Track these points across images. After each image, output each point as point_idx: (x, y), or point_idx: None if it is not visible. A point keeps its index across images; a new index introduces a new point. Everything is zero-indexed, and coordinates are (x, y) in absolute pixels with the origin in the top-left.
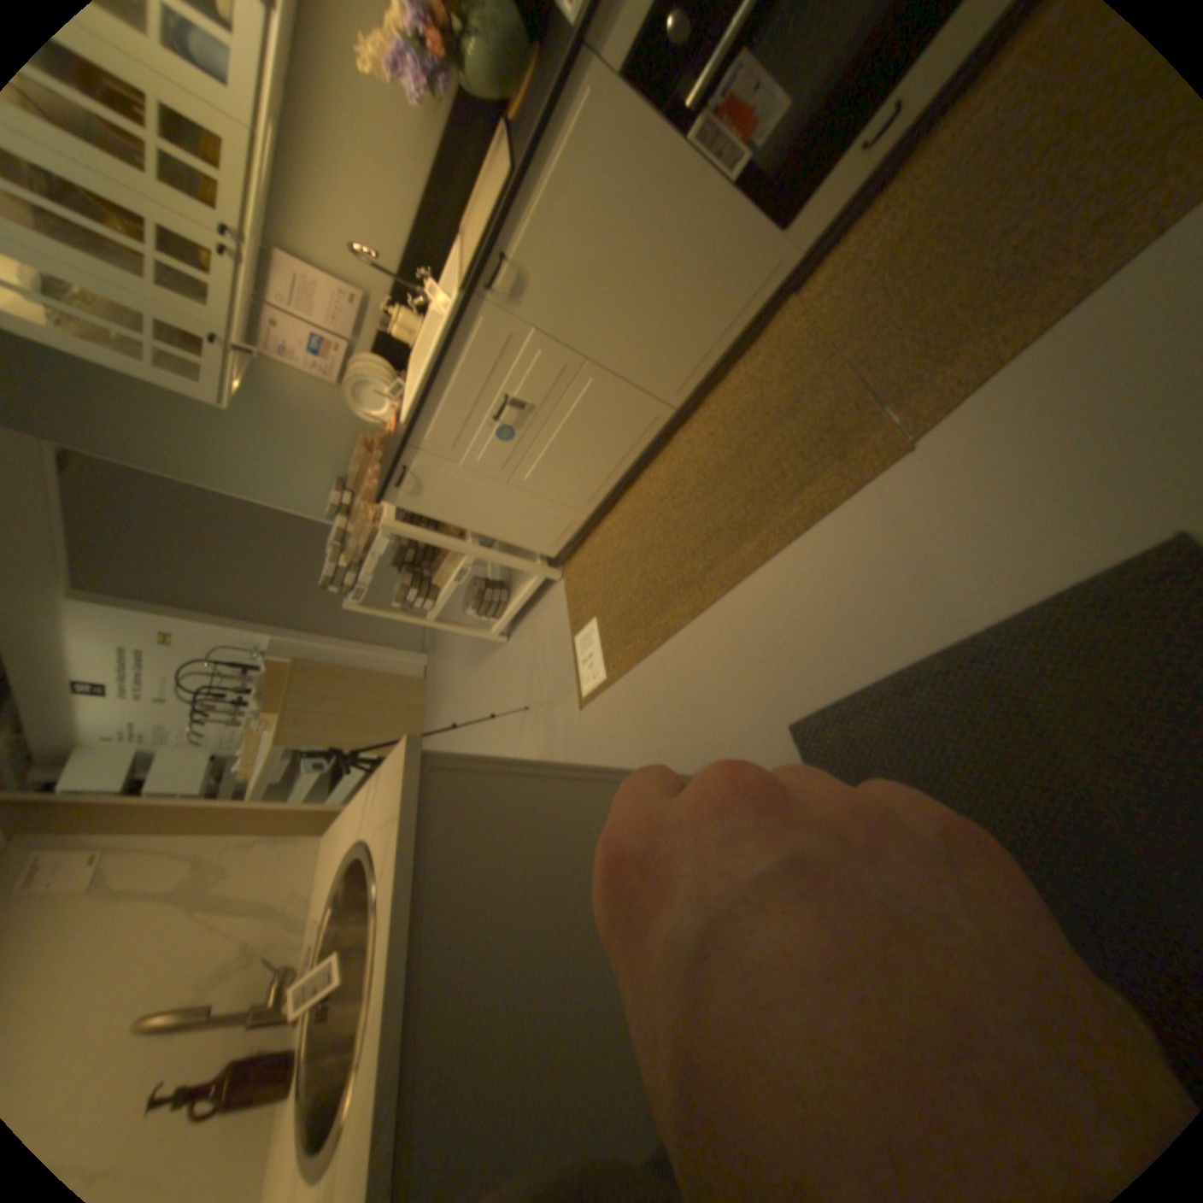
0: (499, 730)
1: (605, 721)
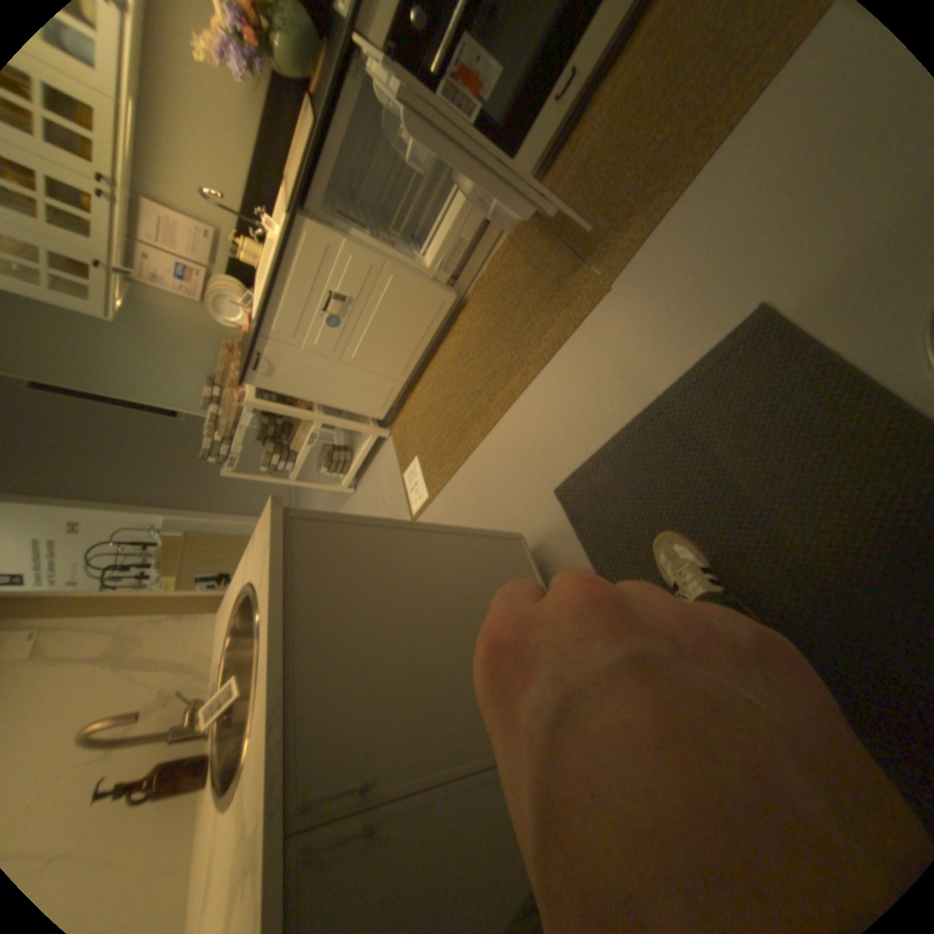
0: None
1: None
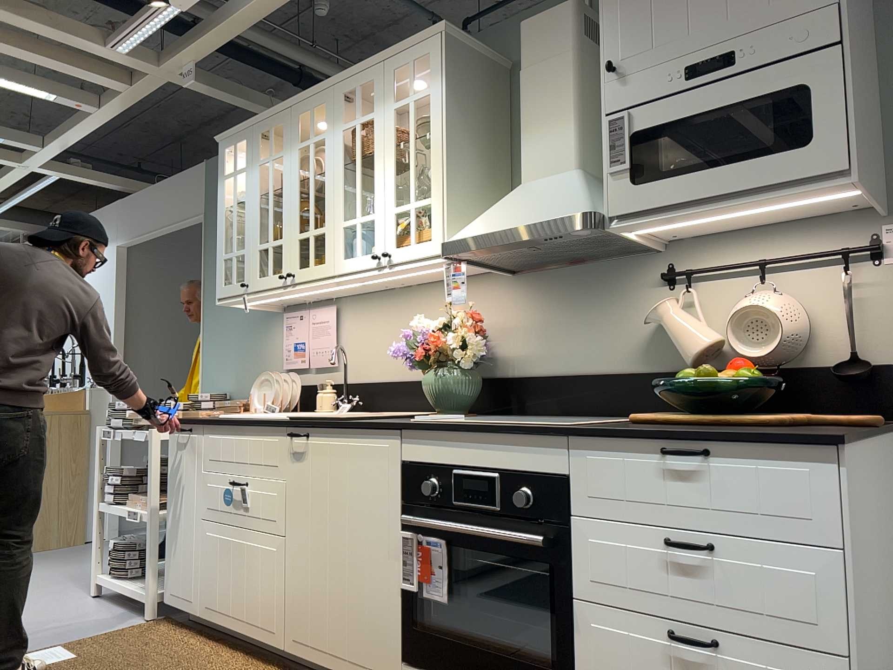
0: None
1: None
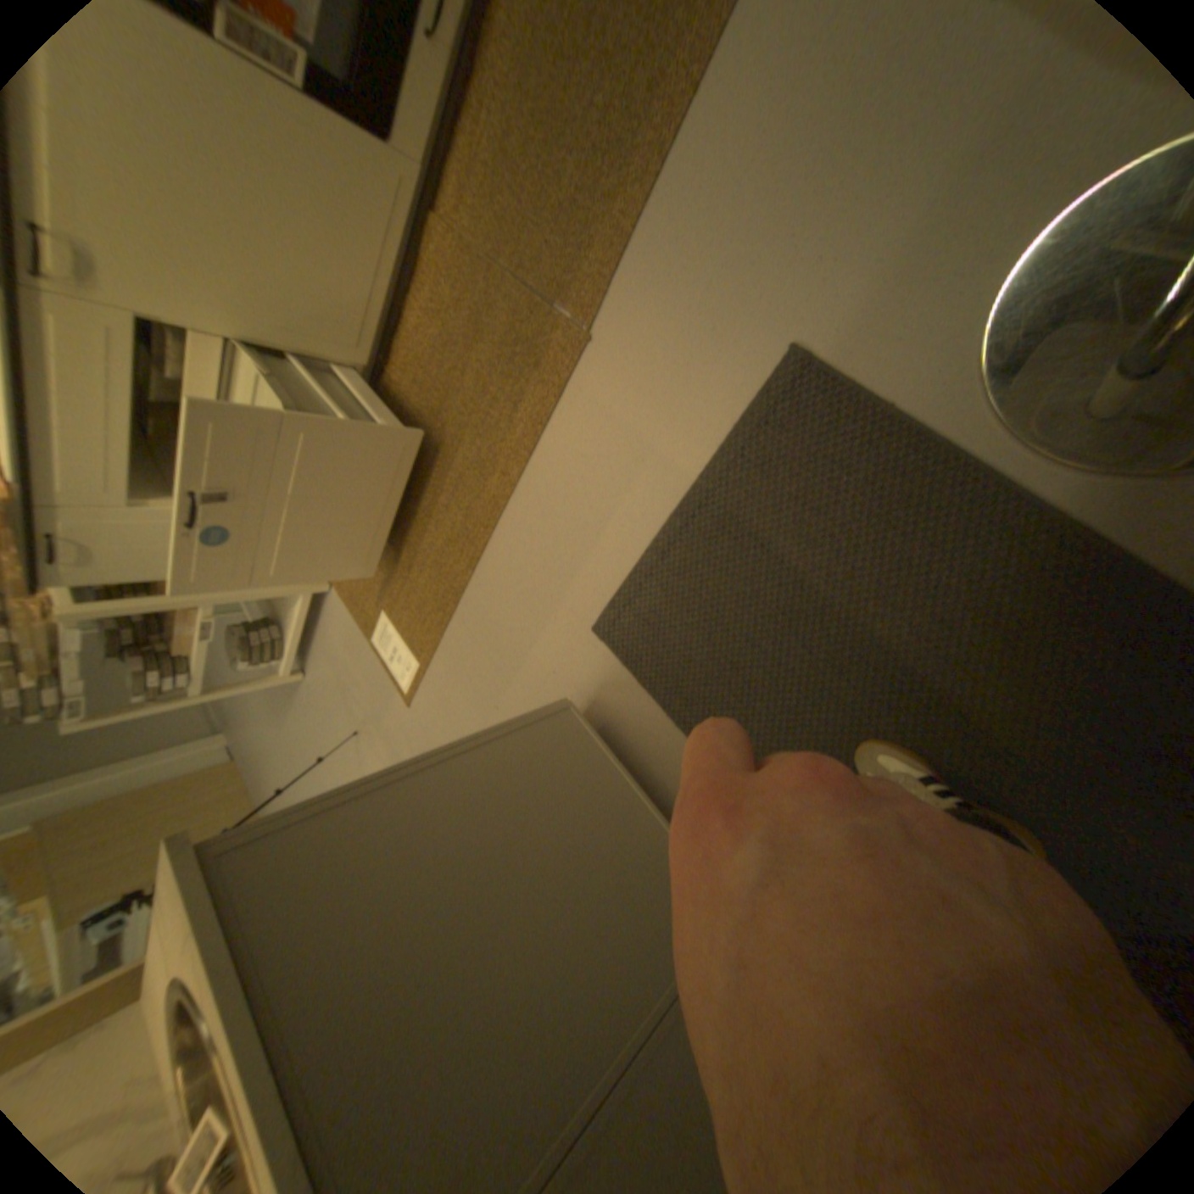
0: (339, 769)
1: (437, 706)
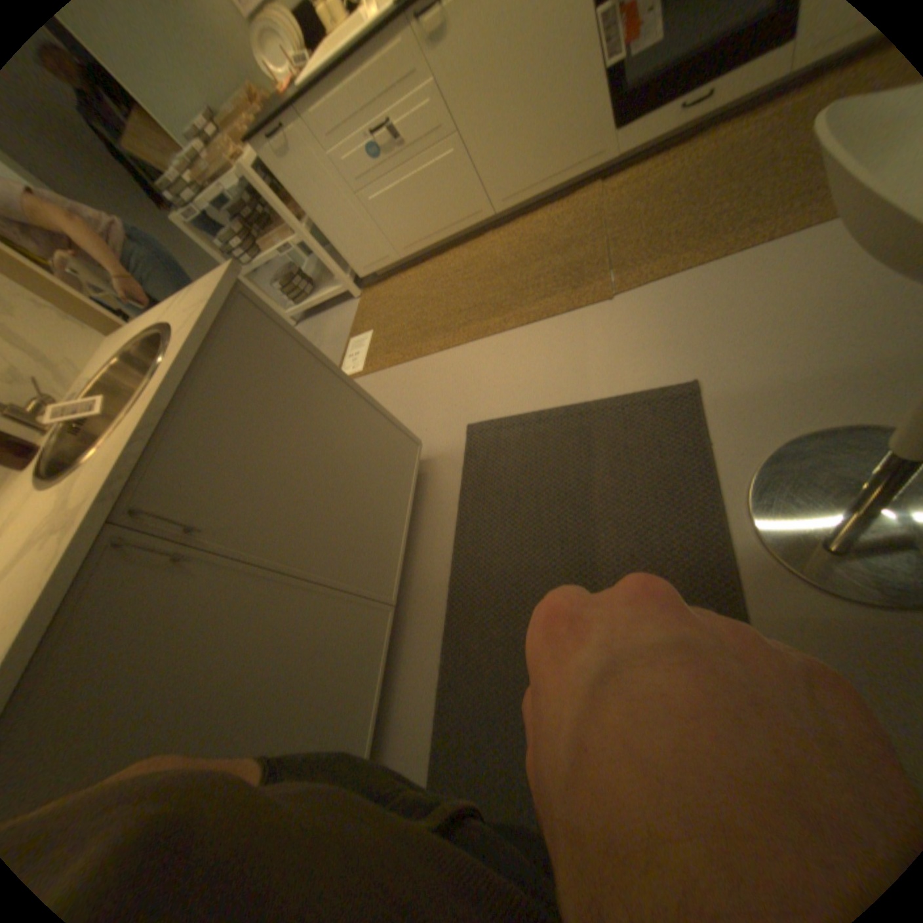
0: None
1: None
